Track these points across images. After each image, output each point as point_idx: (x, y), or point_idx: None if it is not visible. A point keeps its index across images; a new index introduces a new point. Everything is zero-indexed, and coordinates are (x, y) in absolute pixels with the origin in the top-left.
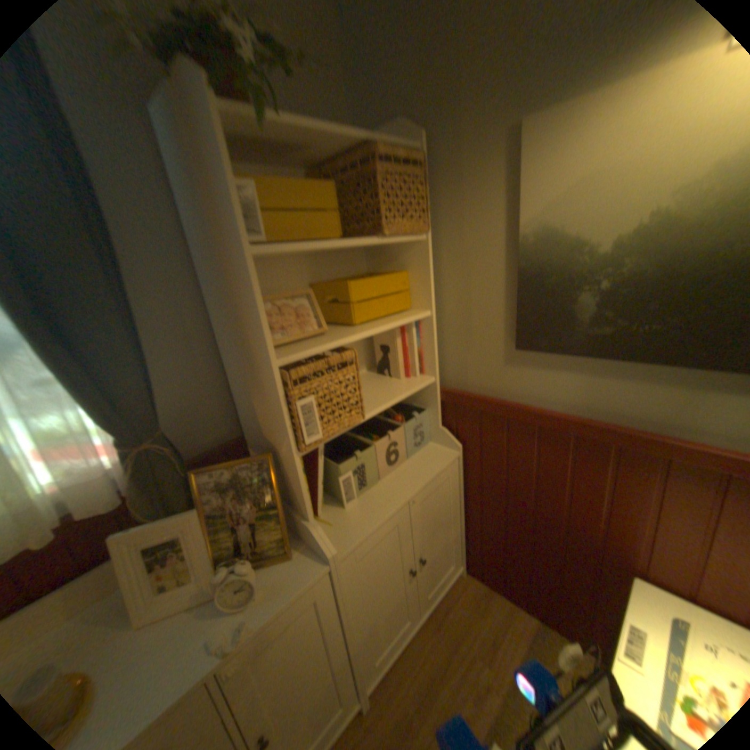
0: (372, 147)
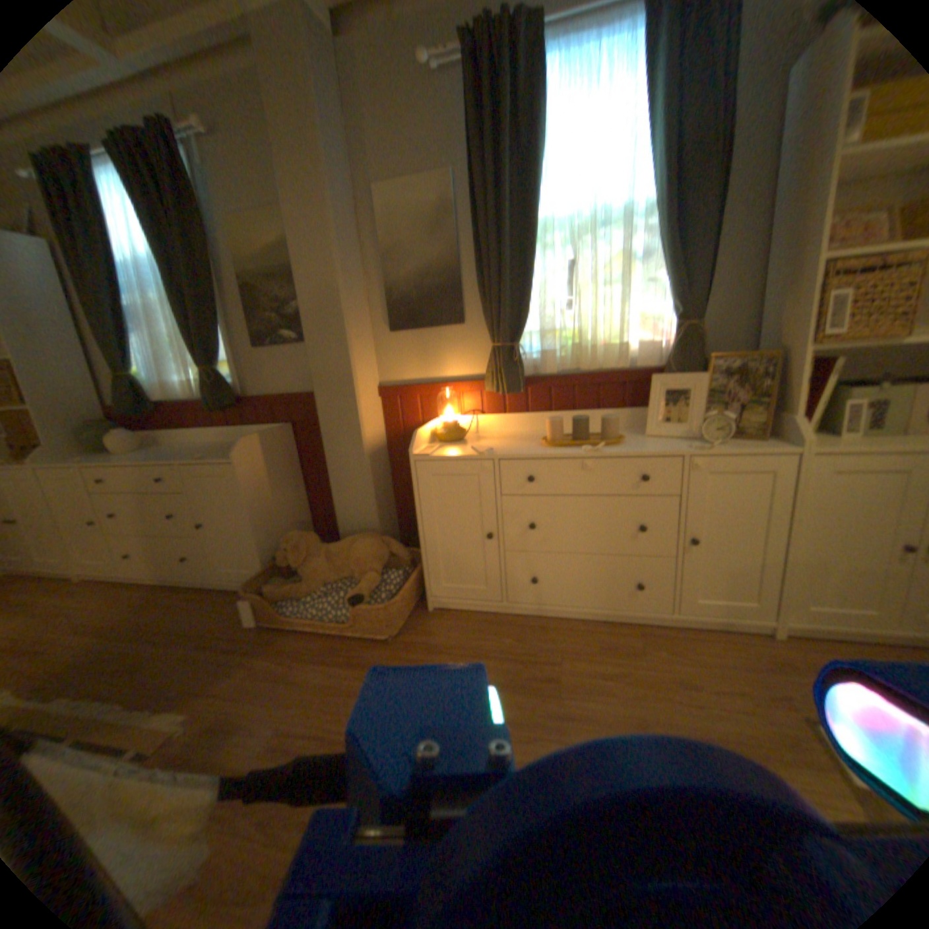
0: None
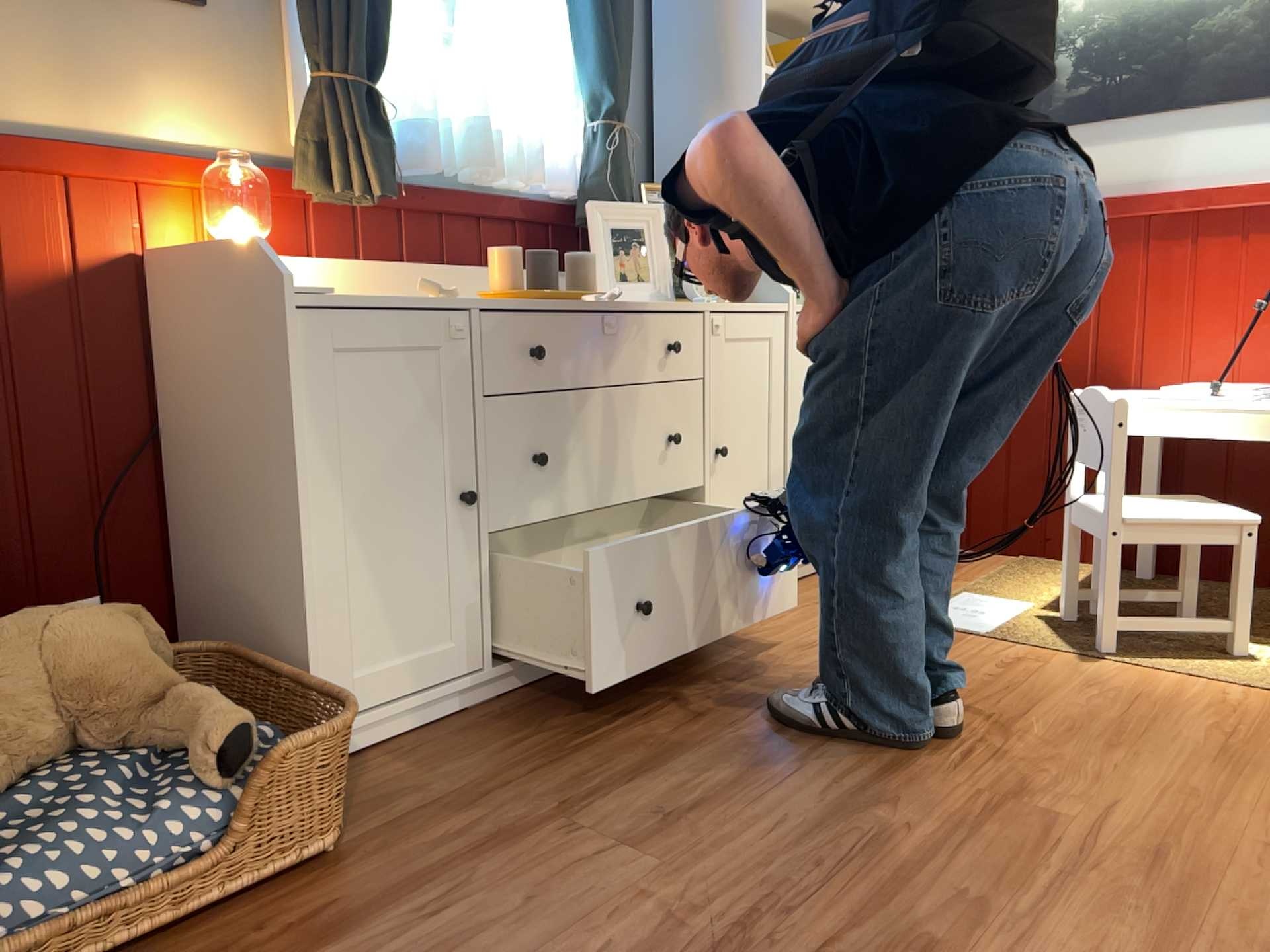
0: None
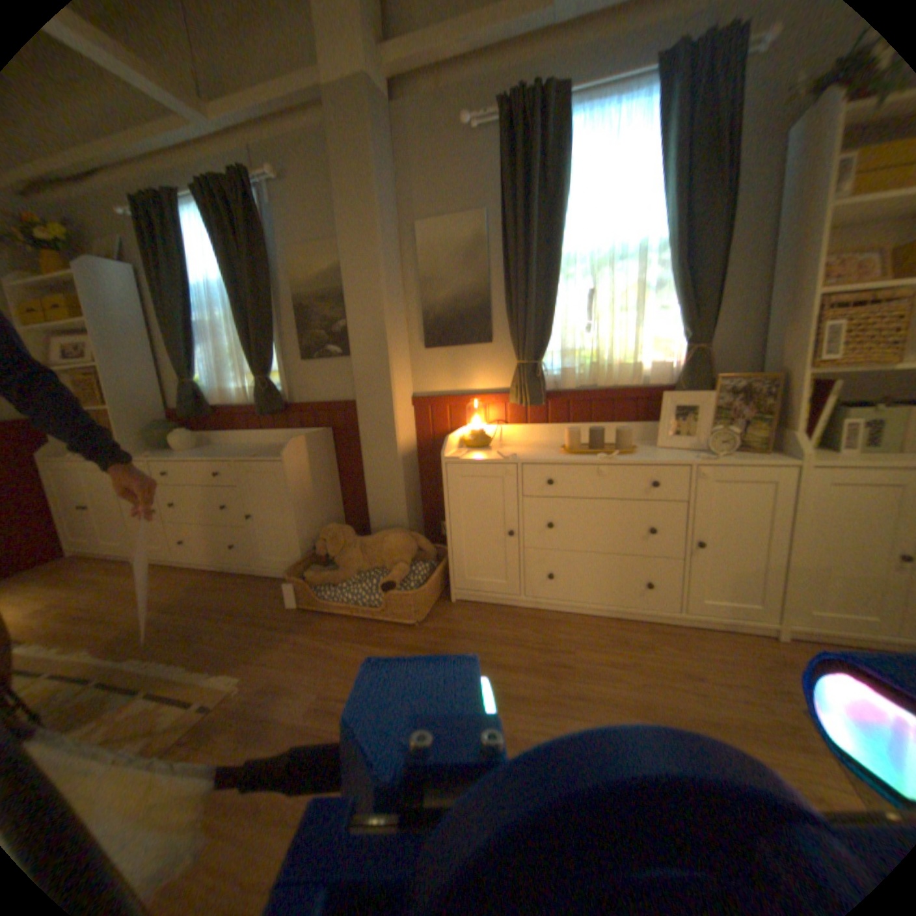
0: None
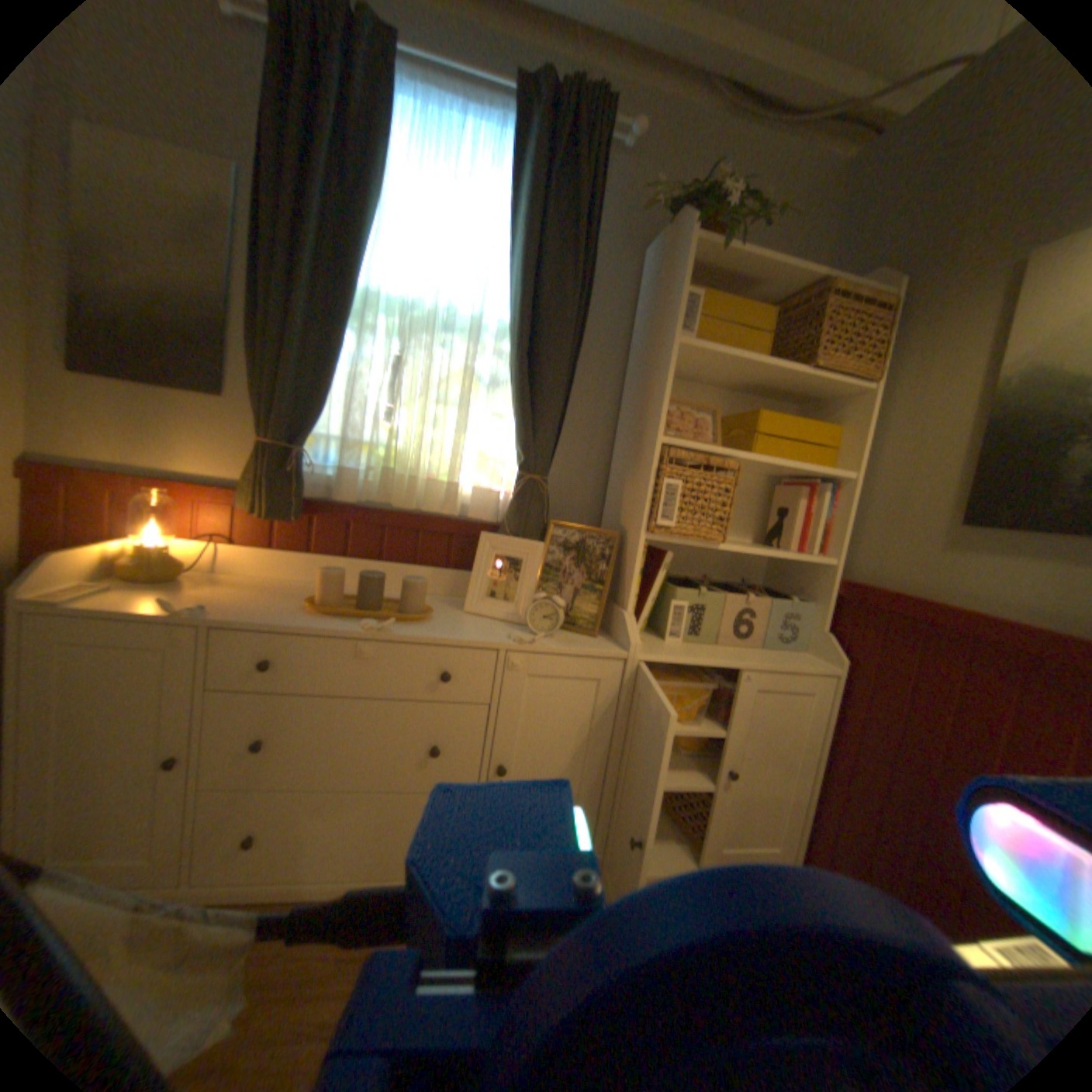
0: (831, 286)
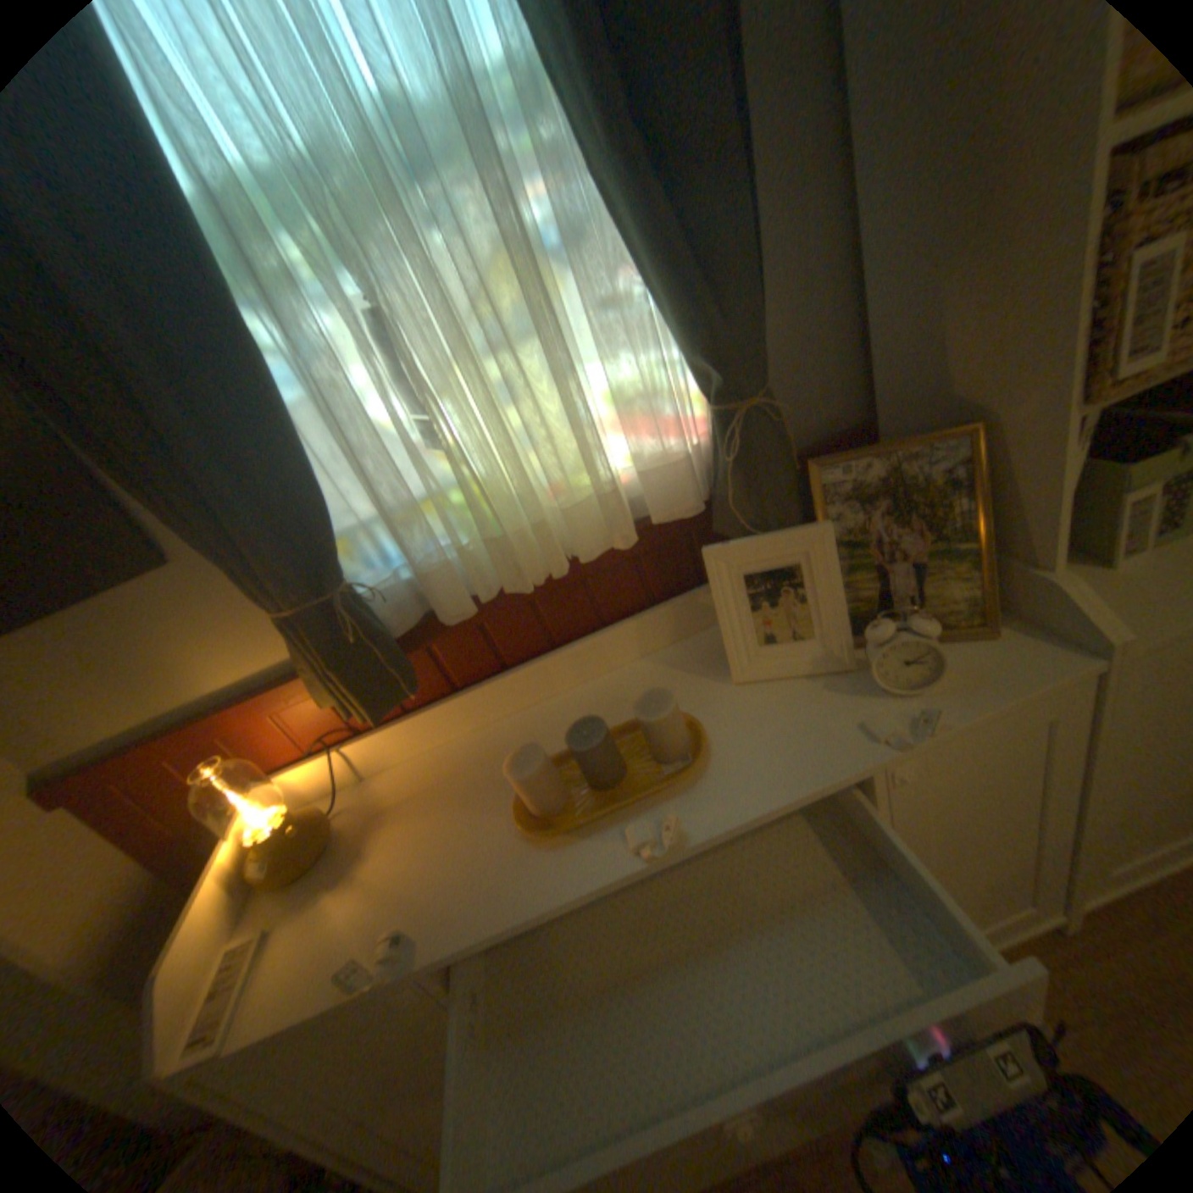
0: None
